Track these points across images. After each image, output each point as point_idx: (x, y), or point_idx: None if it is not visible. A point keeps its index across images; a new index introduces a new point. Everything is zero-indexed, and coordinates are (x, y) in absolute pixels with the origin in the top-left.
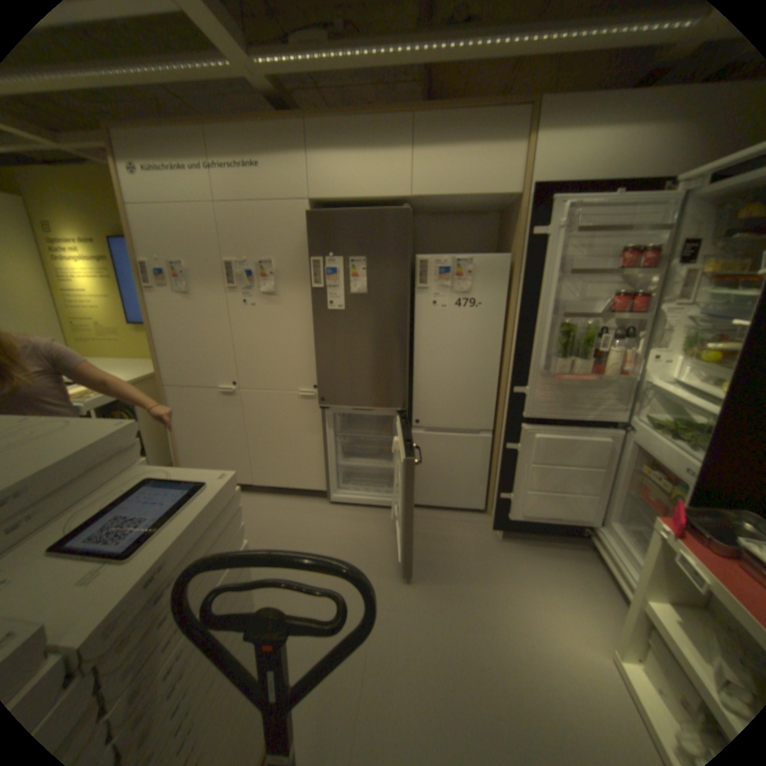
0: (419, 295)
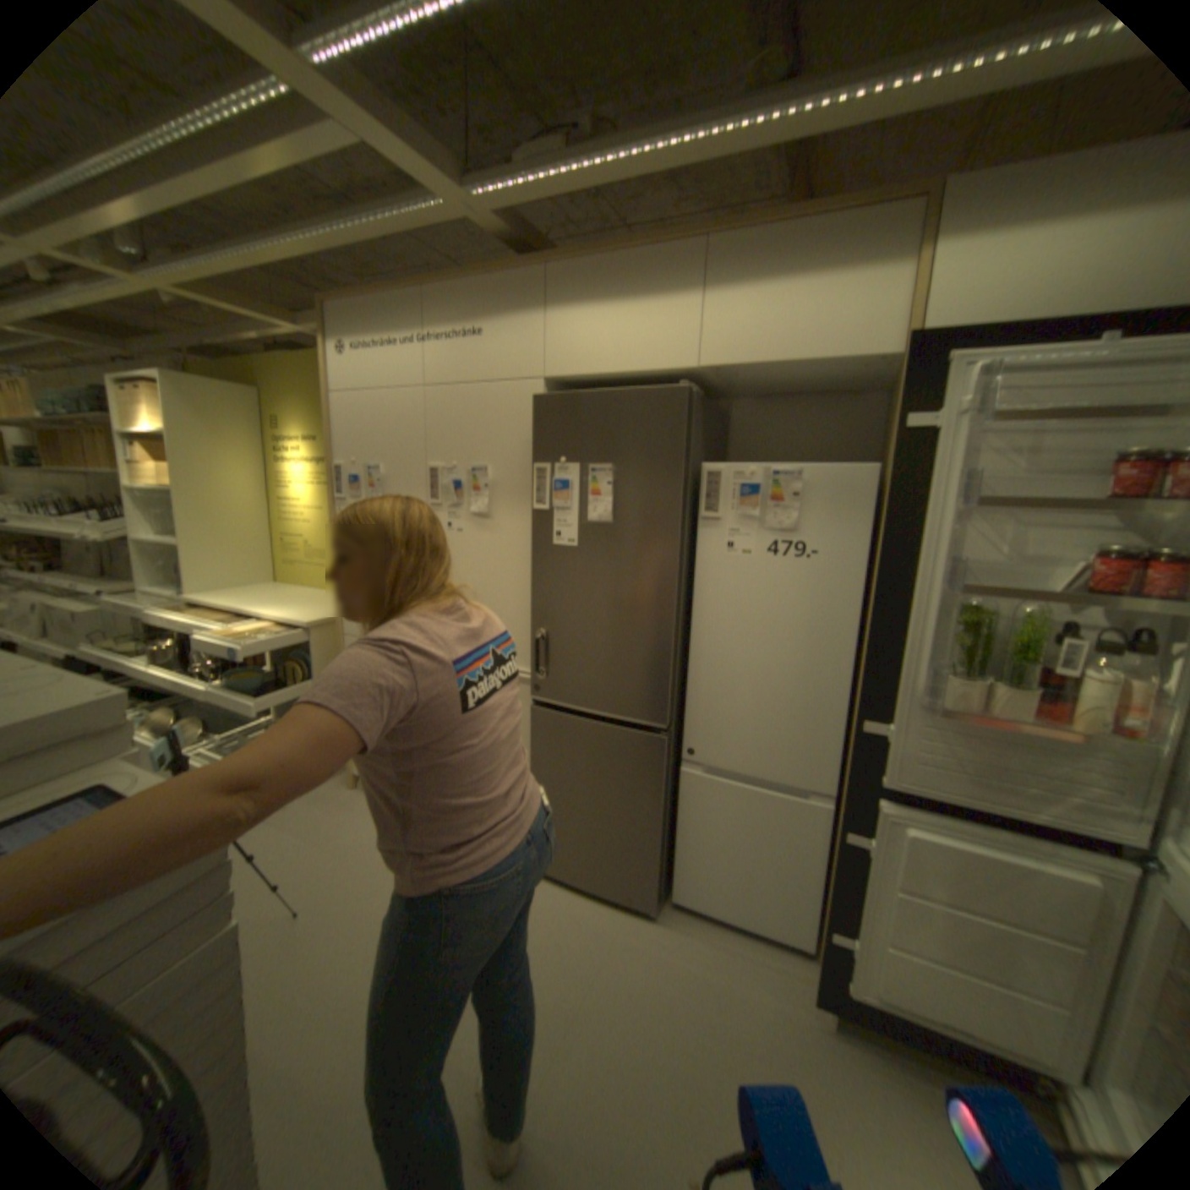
0: (703, 531)
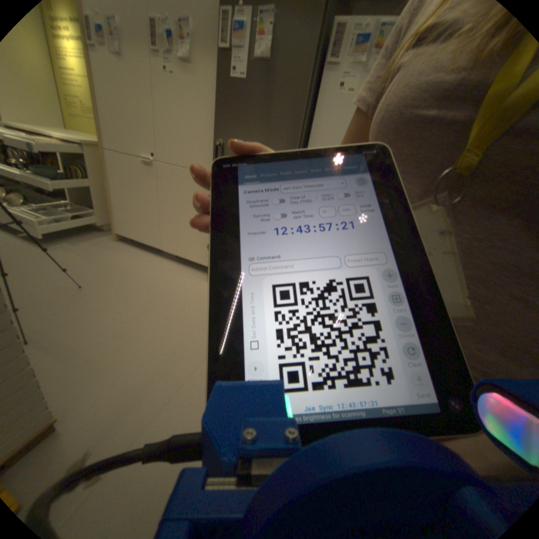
0: (327, 73)
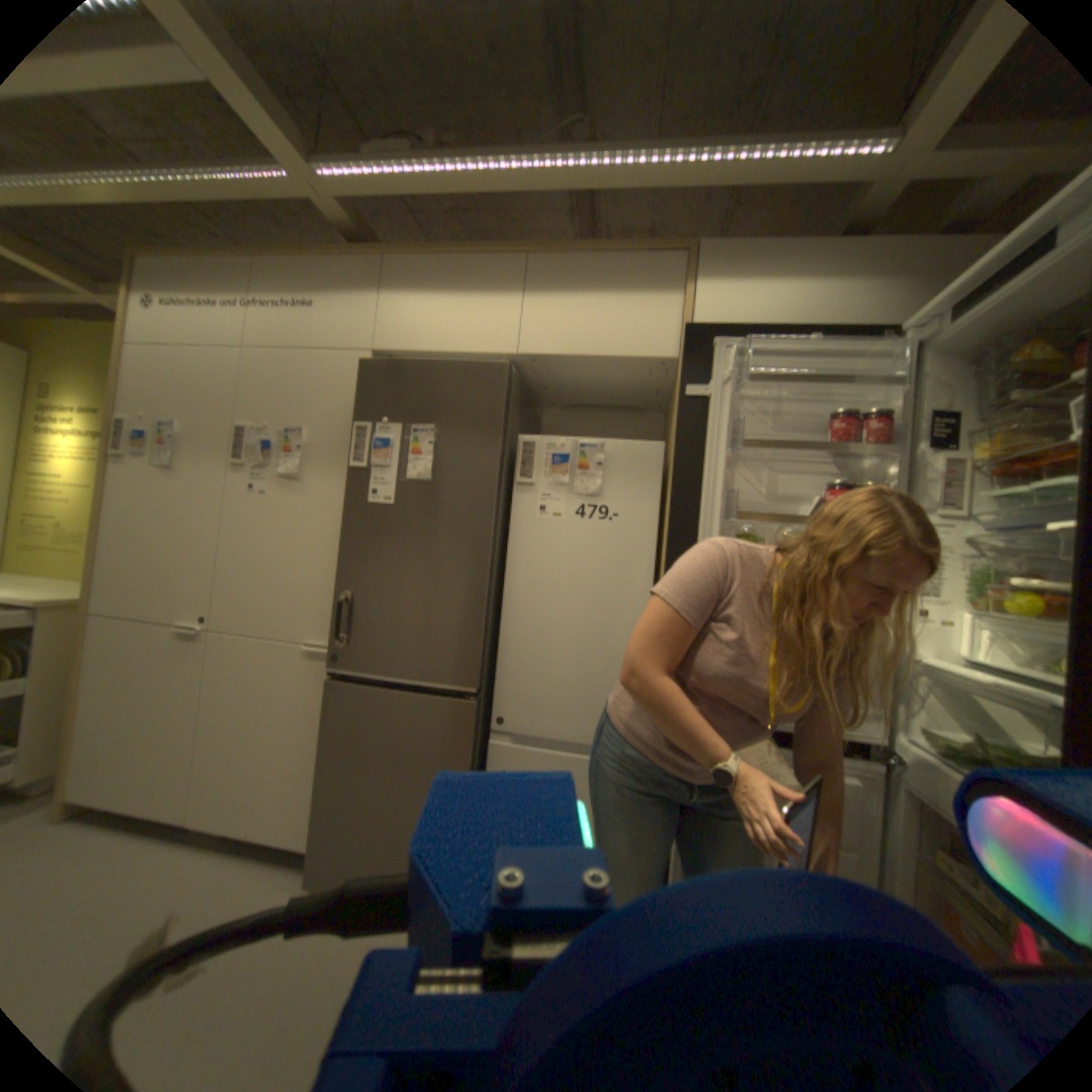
0: (518, 495)
